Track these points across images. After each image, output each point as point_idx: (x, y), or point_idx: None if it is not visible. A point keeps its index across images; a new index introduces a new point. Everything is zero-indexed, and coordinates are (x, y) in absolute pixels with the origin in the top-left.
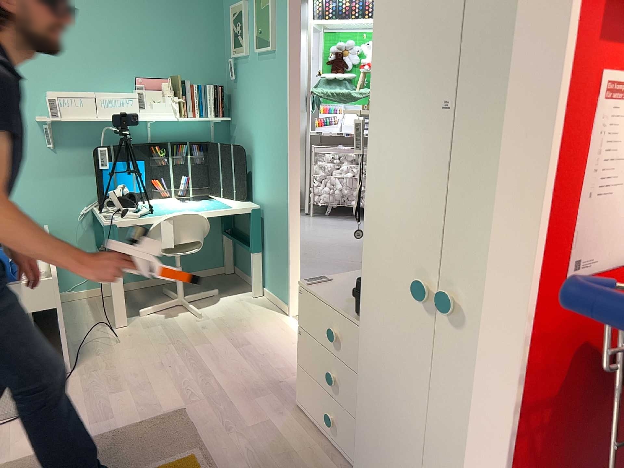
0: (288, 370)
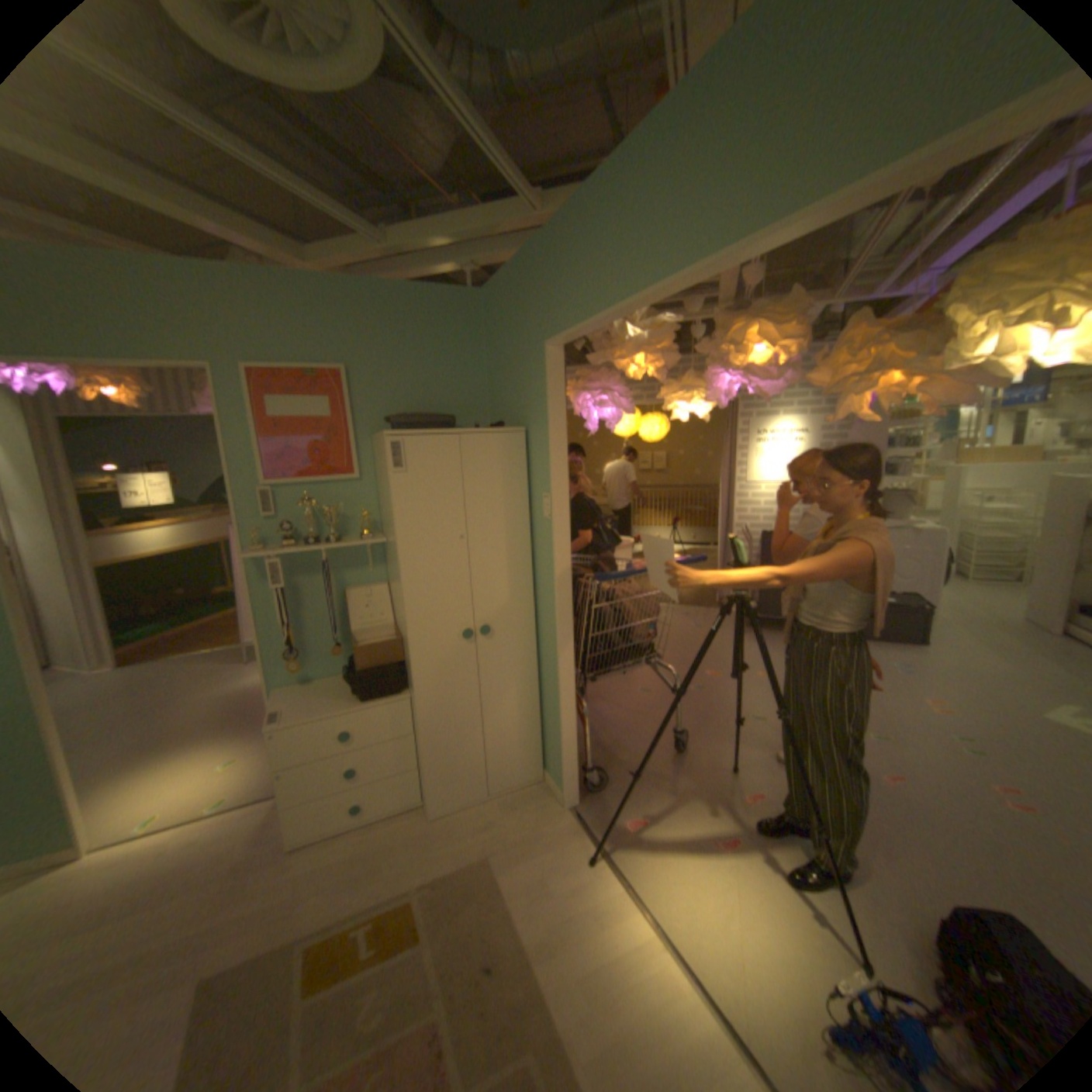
0: (215, 860)
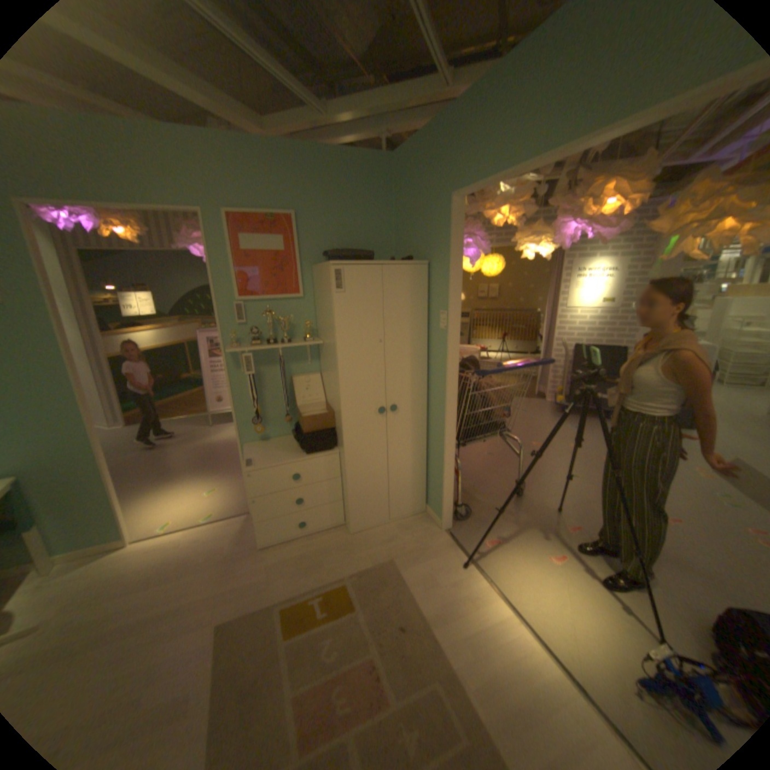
0: (212, 552)
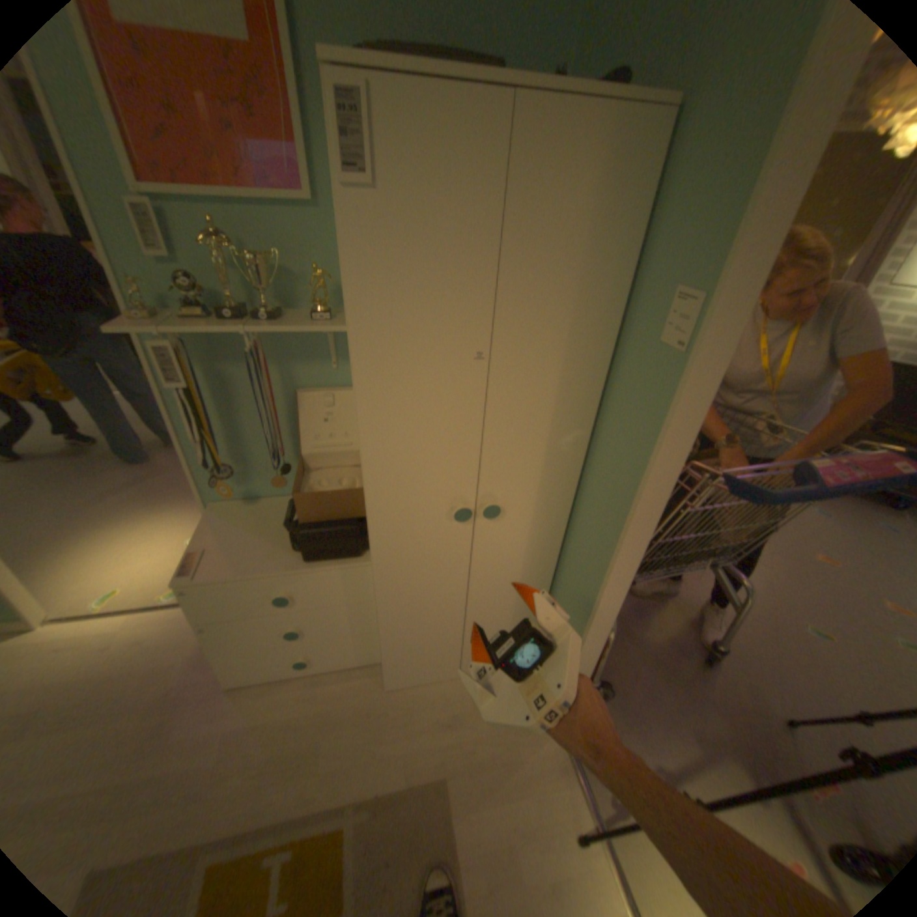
0: (152, 678)
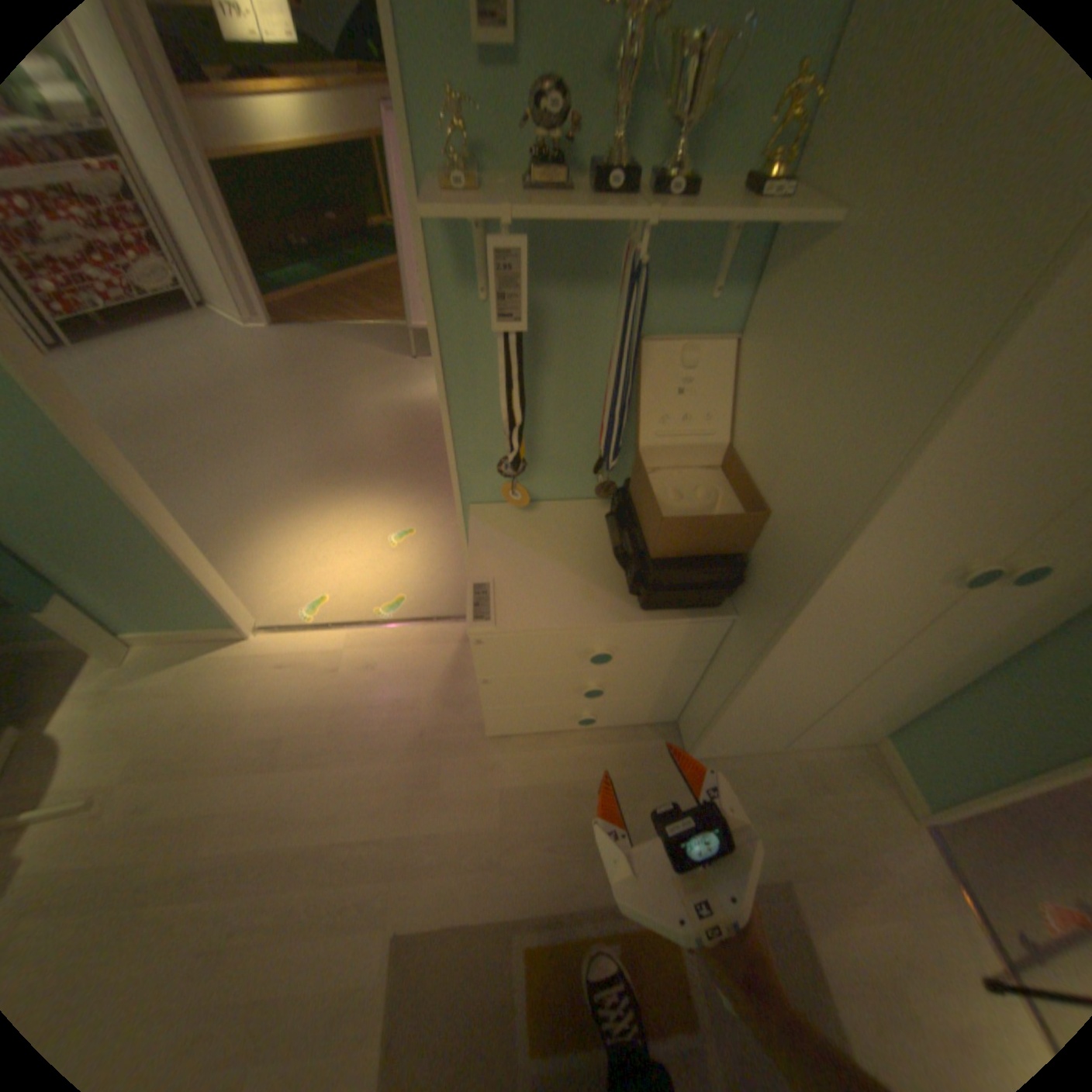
0: (398, 711)
